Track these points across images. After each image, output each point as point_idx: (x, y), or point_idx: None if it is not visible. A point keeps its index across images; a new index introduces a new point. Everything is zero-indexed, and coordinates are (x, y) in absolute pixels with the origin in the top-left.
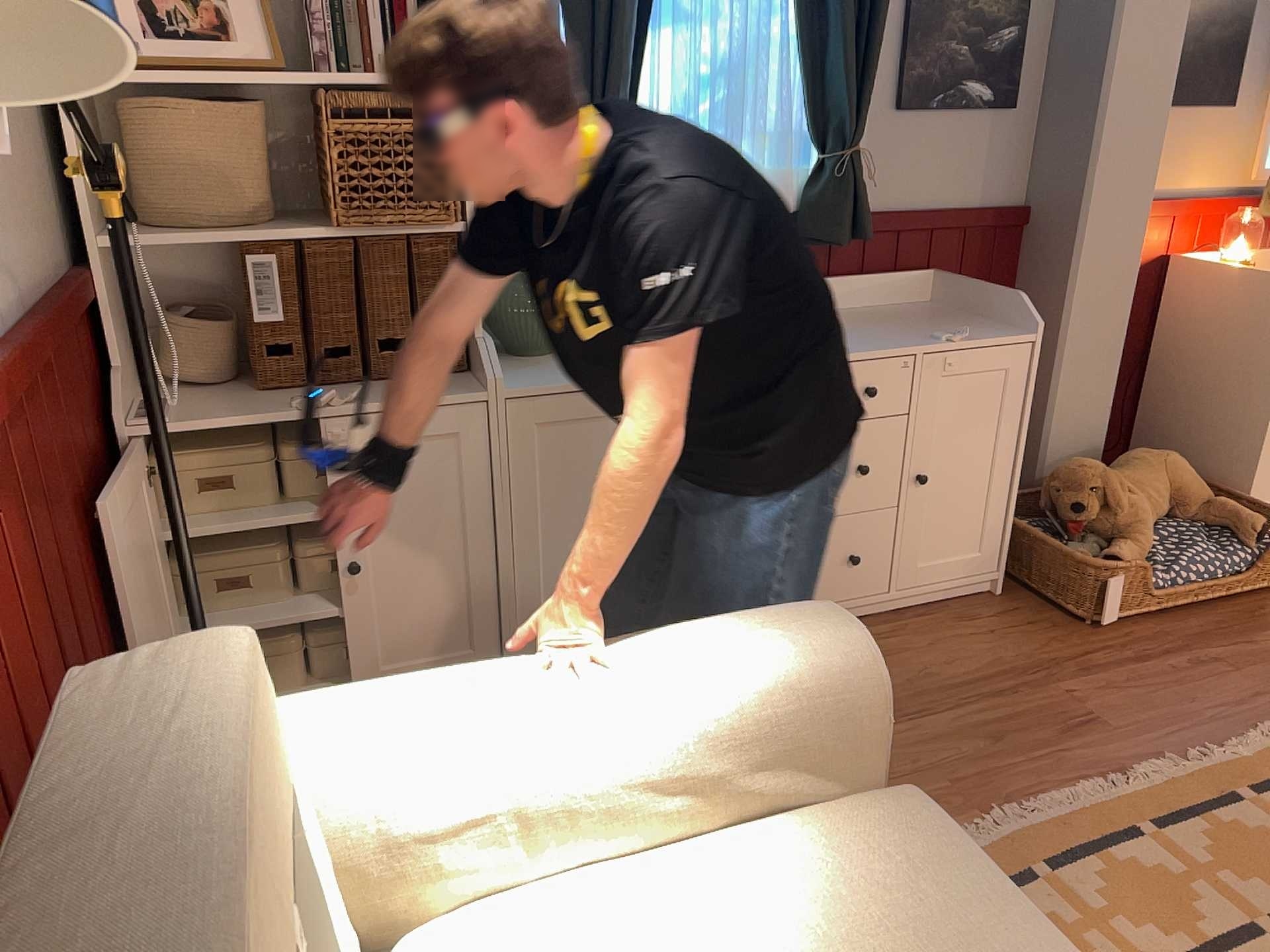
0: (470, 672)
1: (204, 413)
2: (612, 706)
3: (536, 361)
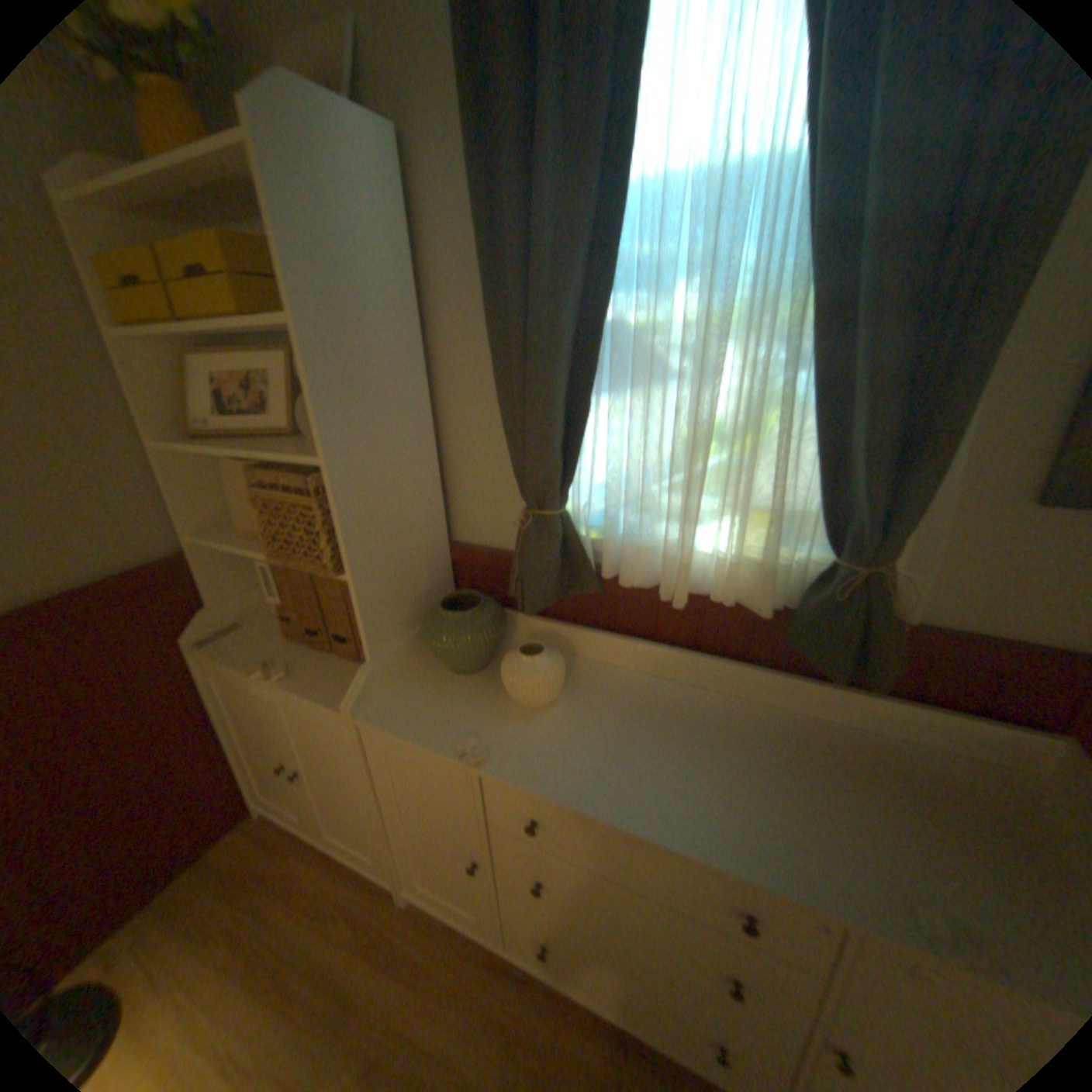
0: None
1: (231, 649)
2: None
3: (446, 683)
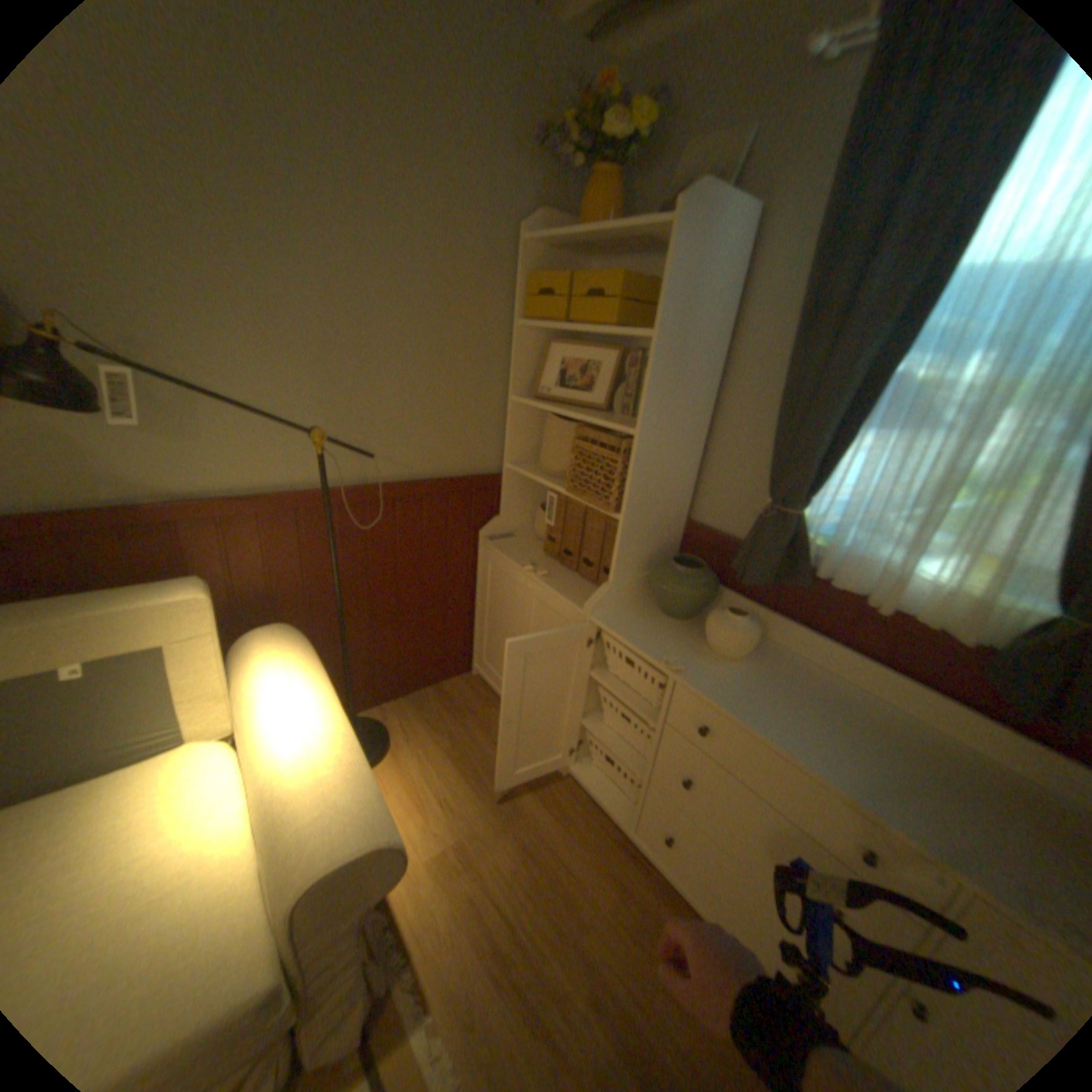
0: (304, 691)
1: (510, 548)
2: (270, 751)
3: (657, 618)
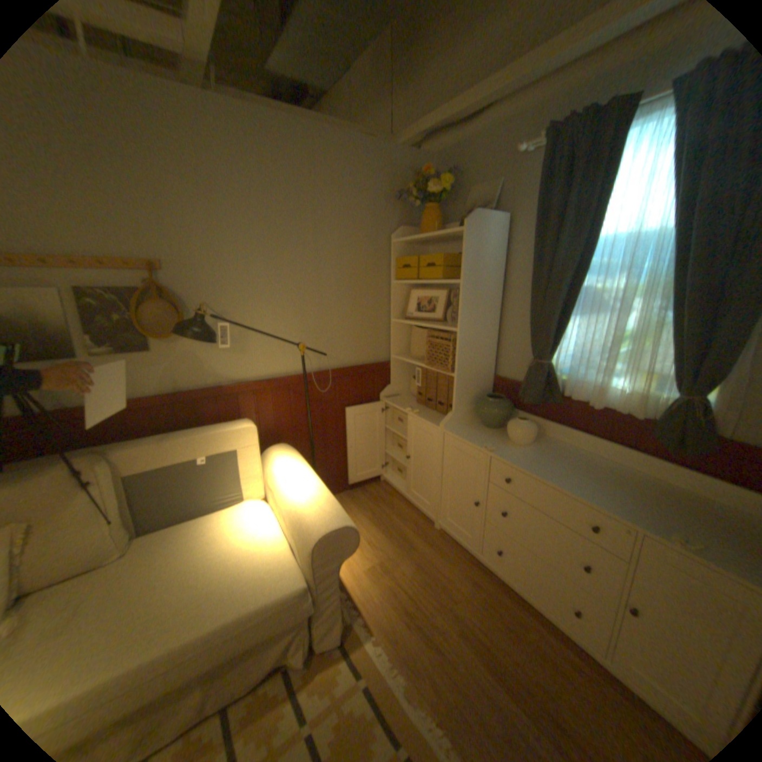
0: (301, 470)
1: (397, 401)
2: (291, 493)
3: (482, 429)
